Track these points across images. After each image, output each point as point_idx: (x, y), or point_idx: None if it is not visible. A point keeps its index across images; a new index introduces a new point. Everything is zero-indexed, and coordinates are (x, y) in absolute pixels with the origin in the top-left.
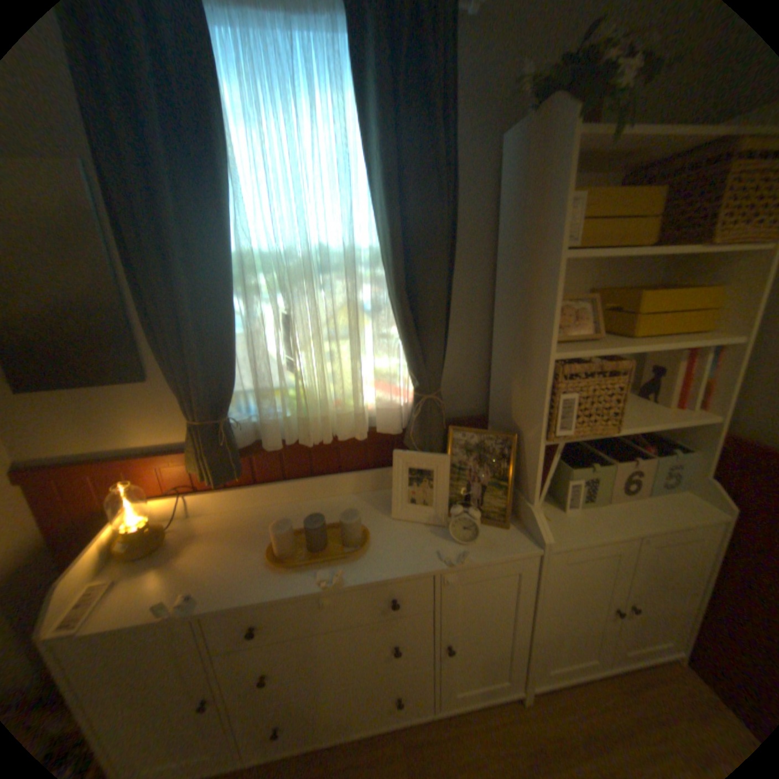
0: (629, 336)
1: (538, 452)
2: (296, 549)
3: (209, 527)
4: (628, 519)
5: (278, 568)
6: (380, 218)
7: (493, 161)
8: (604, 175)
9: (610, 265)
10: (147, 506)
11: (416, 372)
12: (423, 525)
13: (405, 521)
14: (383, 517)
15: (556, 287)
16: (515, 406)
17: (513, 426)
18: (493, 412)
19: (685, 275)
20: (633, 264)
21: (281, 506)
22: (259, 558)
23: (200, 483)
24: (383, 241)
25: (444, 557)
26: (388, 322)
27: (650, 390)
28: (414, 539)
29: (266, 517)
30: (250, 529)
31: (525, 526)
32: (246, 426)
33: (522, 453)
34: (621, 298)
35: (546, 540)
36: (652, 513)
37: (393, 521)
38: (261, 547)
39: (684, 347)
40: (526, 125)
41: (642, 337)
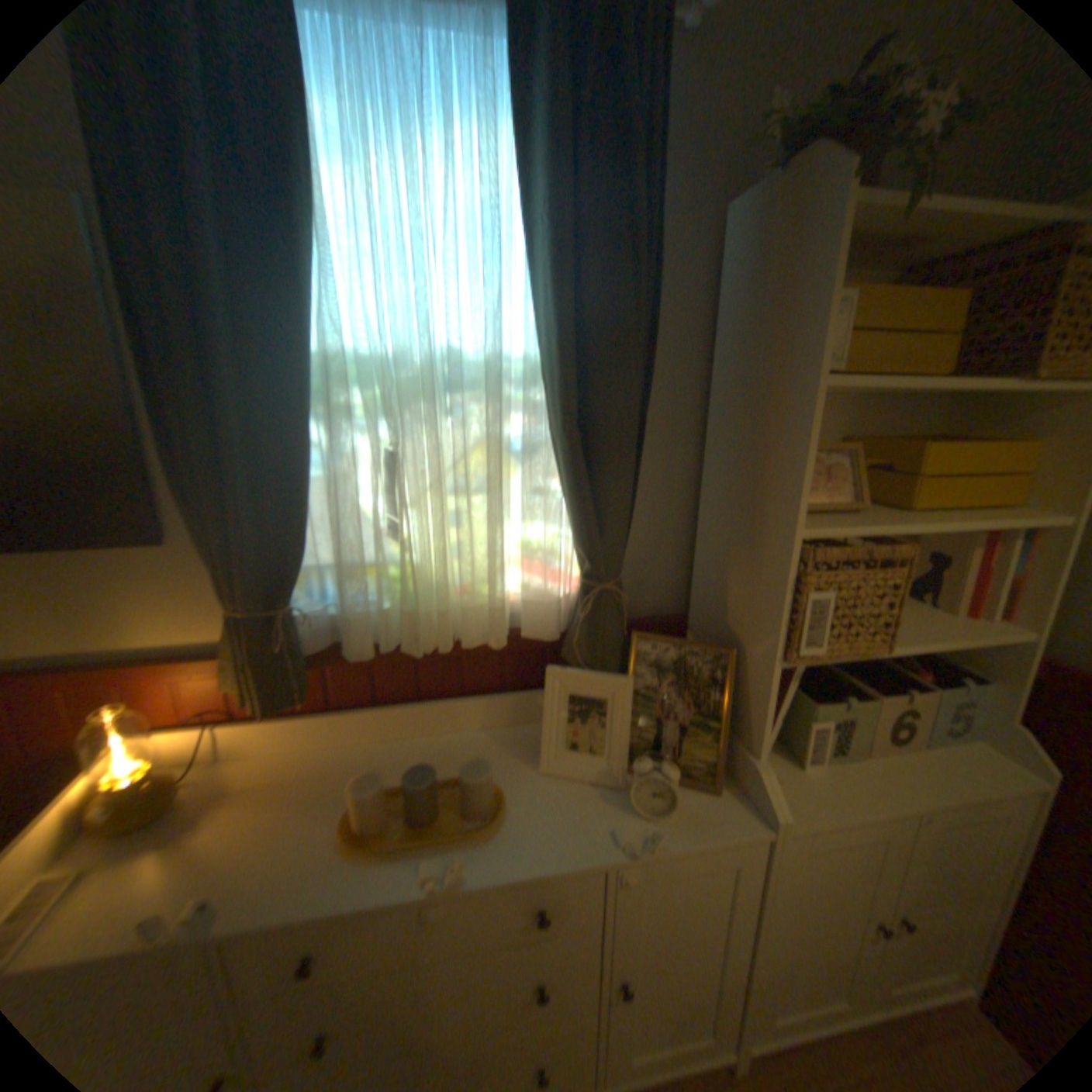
0: (903, 508)
1: (770, 679)
2: (386, 825)
3: (249, 782)
4: (898, 783)
5: (356, 857)
6: (542, 315)
7: (710, 243)
8: (869, 273)
9: (871, 404)
10: (150, 746)
11: (584, 549)
12: (588, 787)
13: (560, 780)
14: (526, 771)
15: (807, 430)
16: (733, 606)
17: (728, 636)
18: (697, 613)
19: (979, 423)
20: (904, 405)
21: (367, 749)
22: (326, 838)
23: (237, 712)
24: (546, 349)
25: (623, 842)
26: (546, 471)
27: (924, 589)
28: (574, 810)
29: (342, 767)
30: (315, 786)
31: (745, 793)
32: (317, 623)
33: (742, 678)
34: (892, 451)
35: (779, 818)
36: (932, 776)
37: (542, 779)
38: (331, 817)
39: (988, 529)
40: (766, 192)
41: (923, 510)
